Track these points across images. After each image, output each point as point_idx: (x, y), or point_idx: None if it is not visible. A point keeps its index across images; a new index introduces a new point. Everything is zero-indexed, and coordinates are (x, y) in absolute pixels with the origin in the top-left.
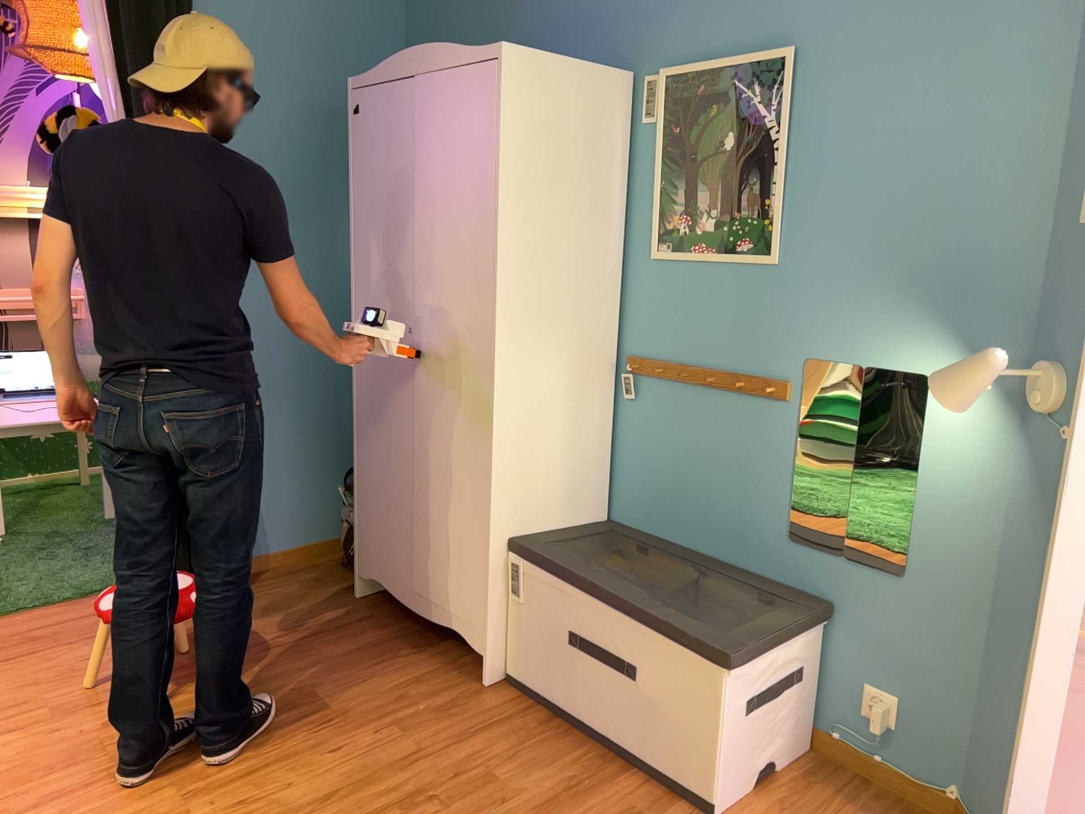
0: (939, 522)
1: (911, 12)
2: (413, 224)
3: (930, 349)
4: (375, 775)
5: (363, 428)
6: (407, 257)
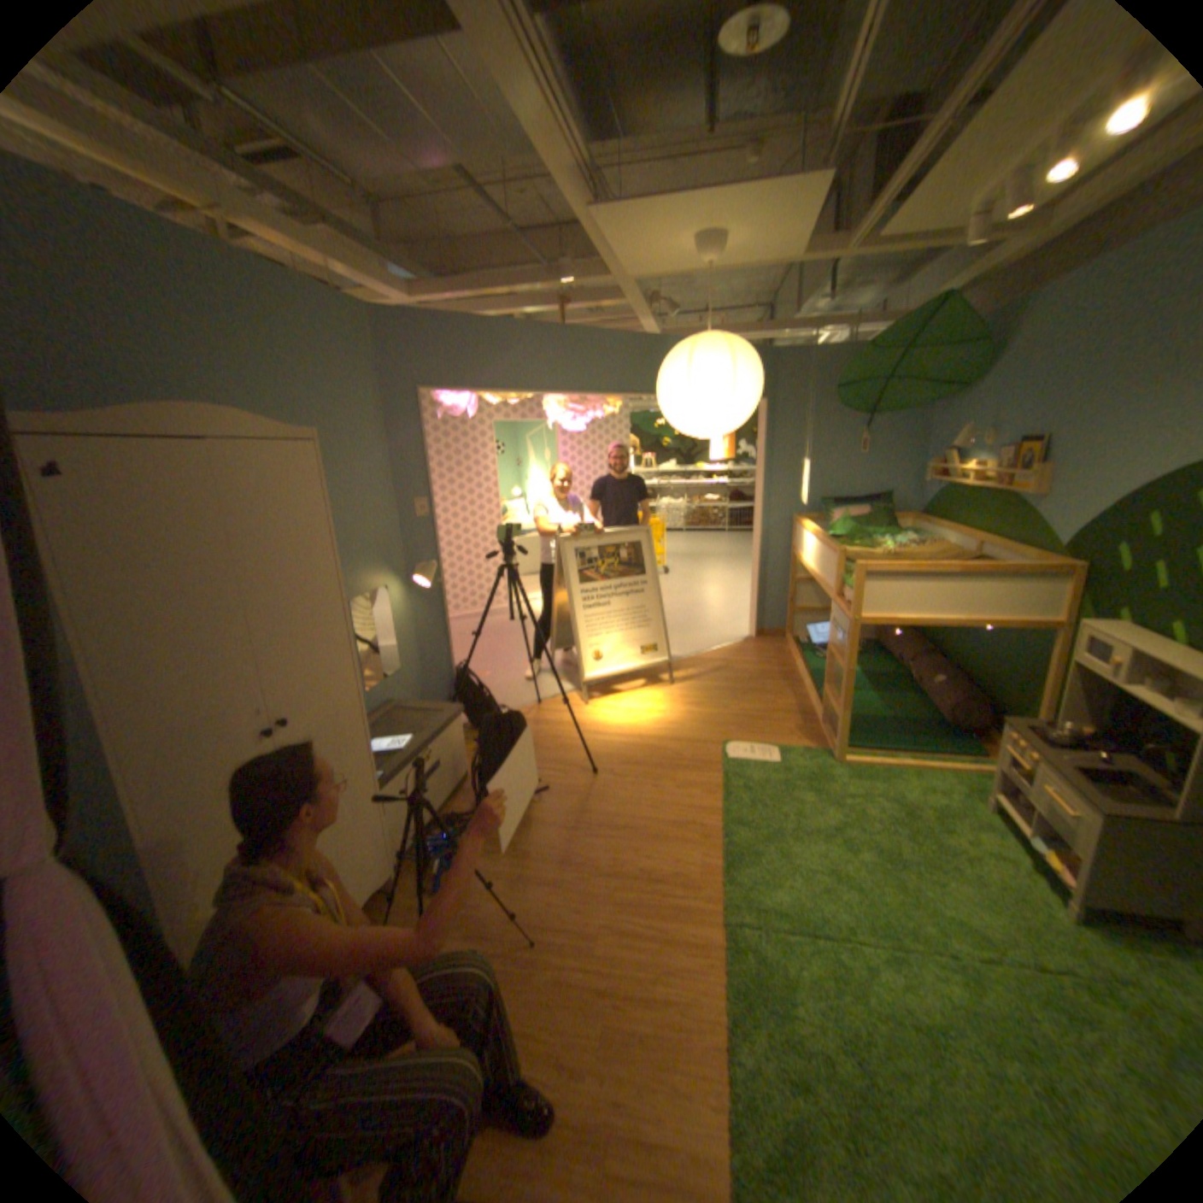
0: (401, 639)
1: (342, 433)
2: (238, 603)
3: (383, 576)
4: (511, 881)
5: (192, 904)
6: (236, 641)
